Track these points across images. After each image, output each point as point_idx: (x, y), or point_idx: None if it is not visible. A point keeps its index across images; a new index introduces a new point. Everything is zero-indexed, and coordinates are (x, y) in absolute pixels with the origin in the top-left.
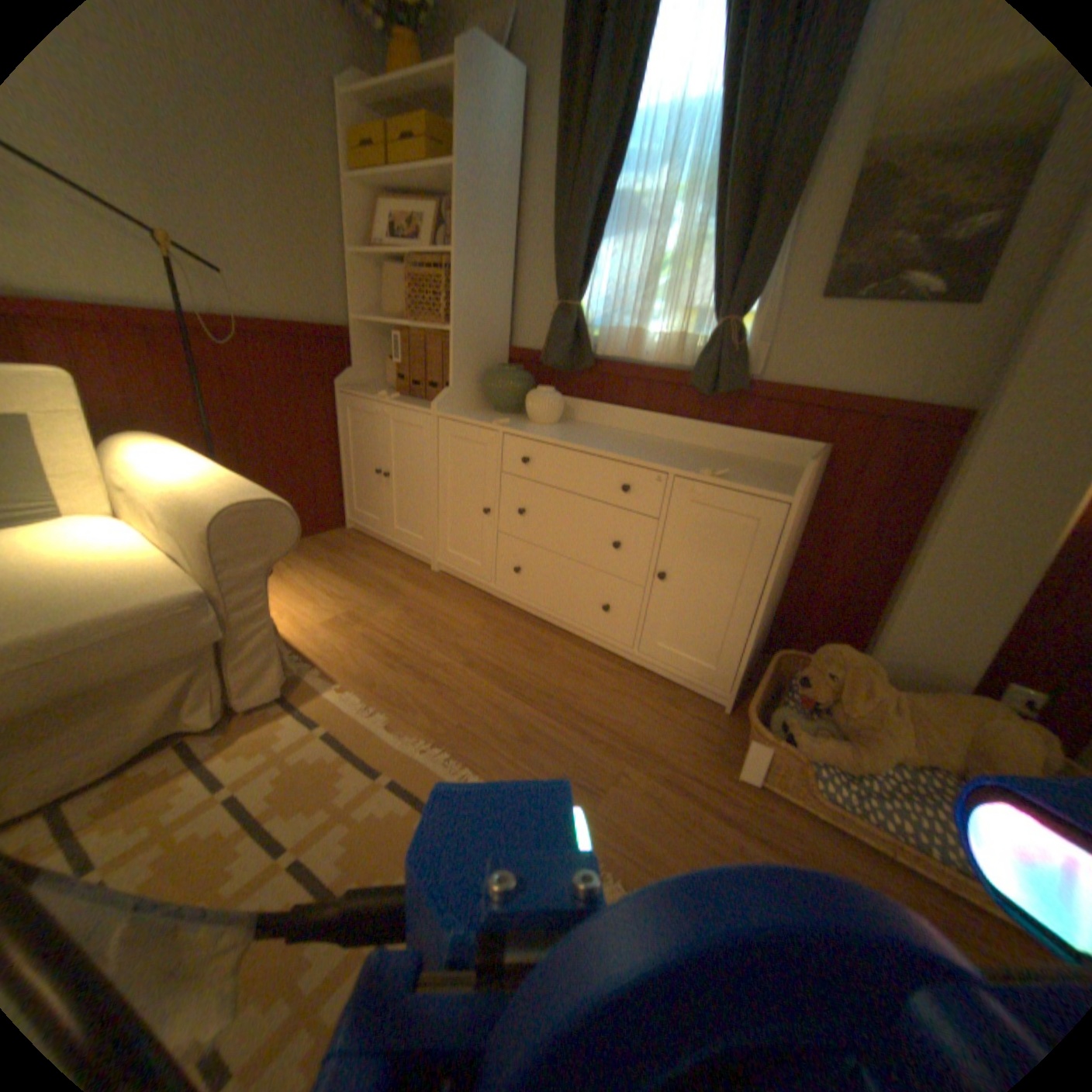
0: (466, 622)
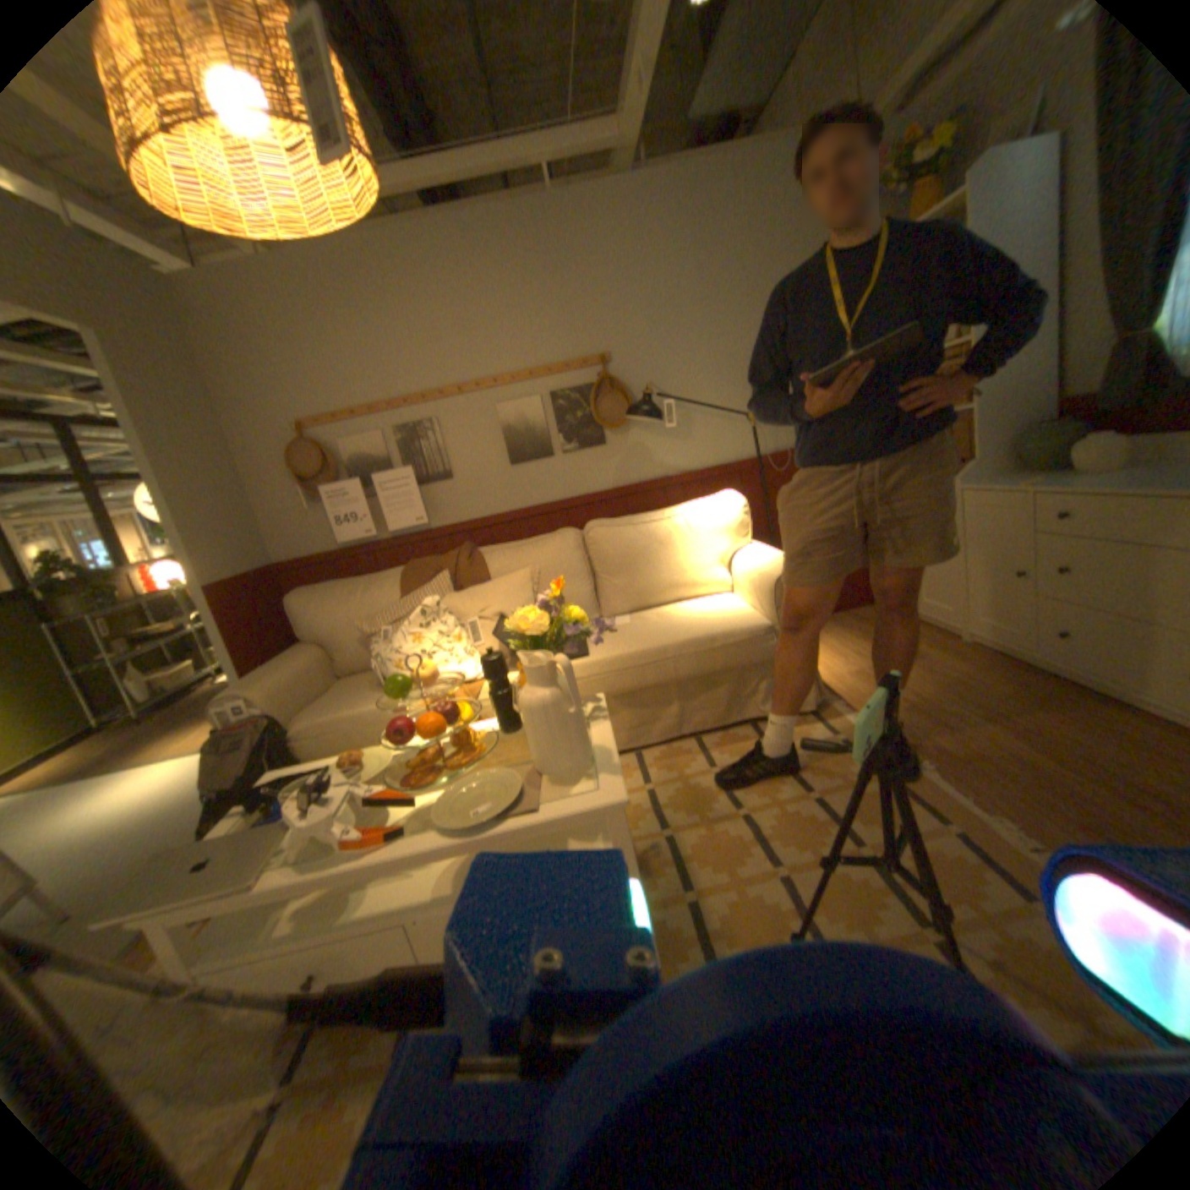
0: (995, 687)
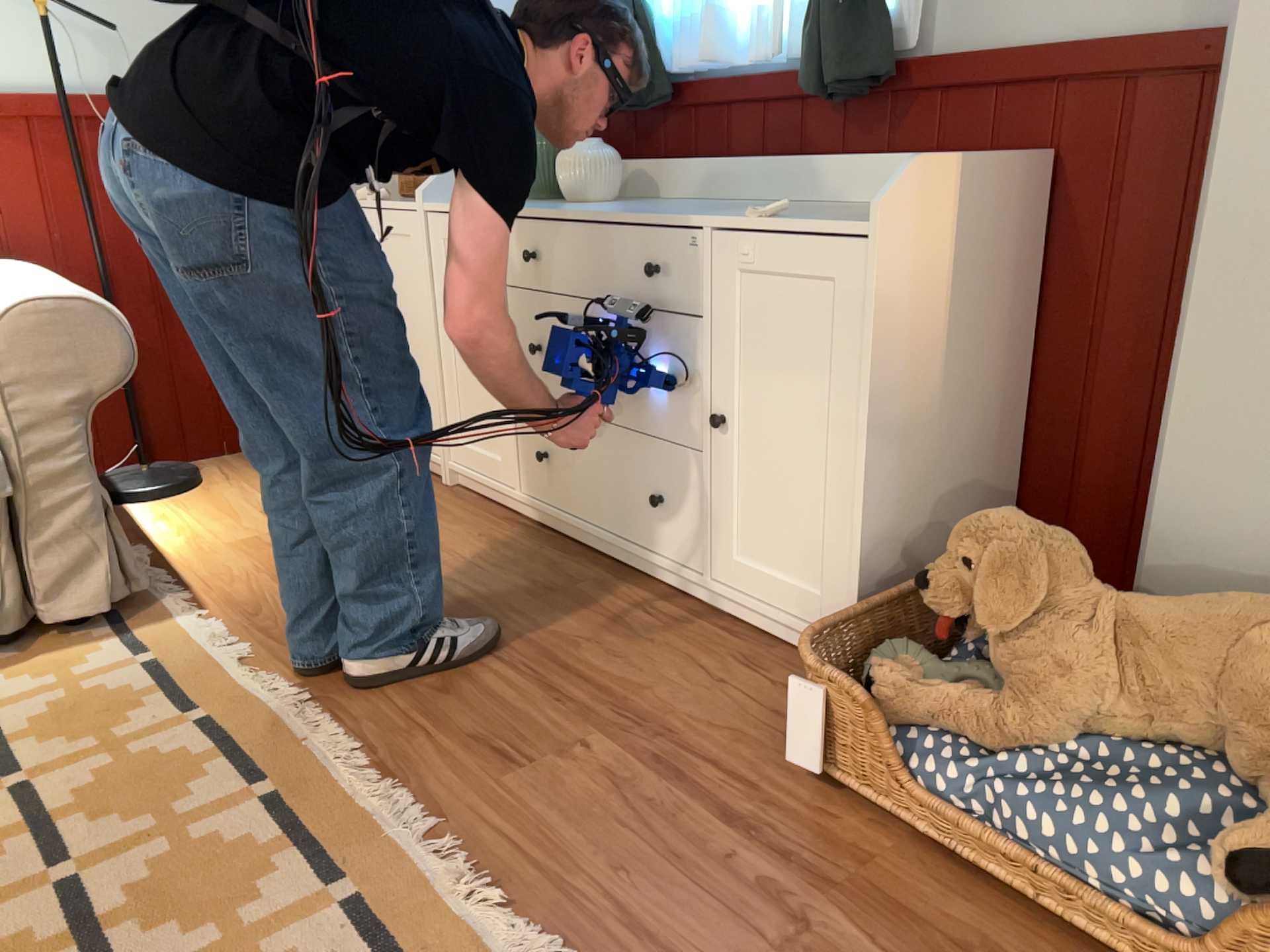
0: (452, 548)
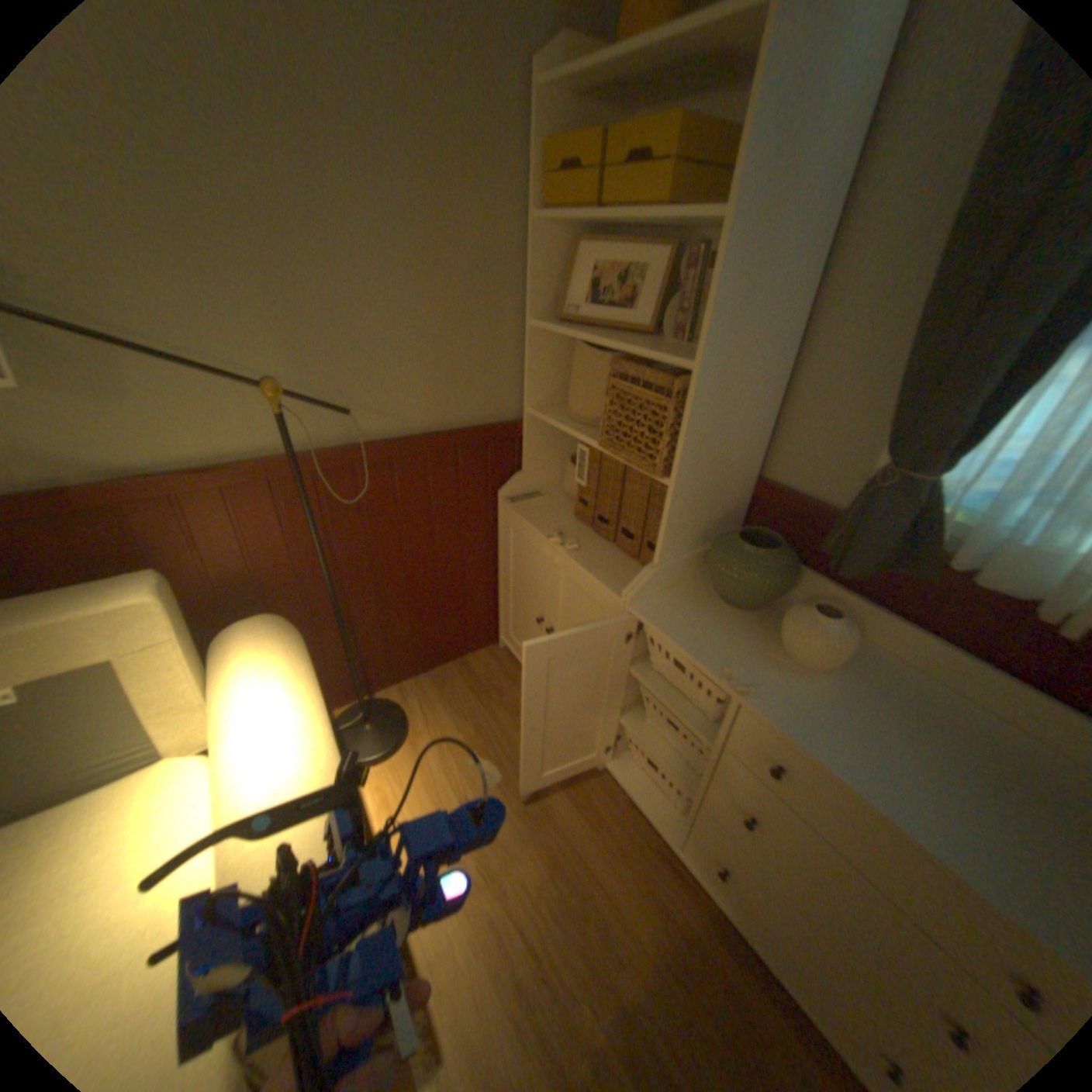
0: (634, 922)
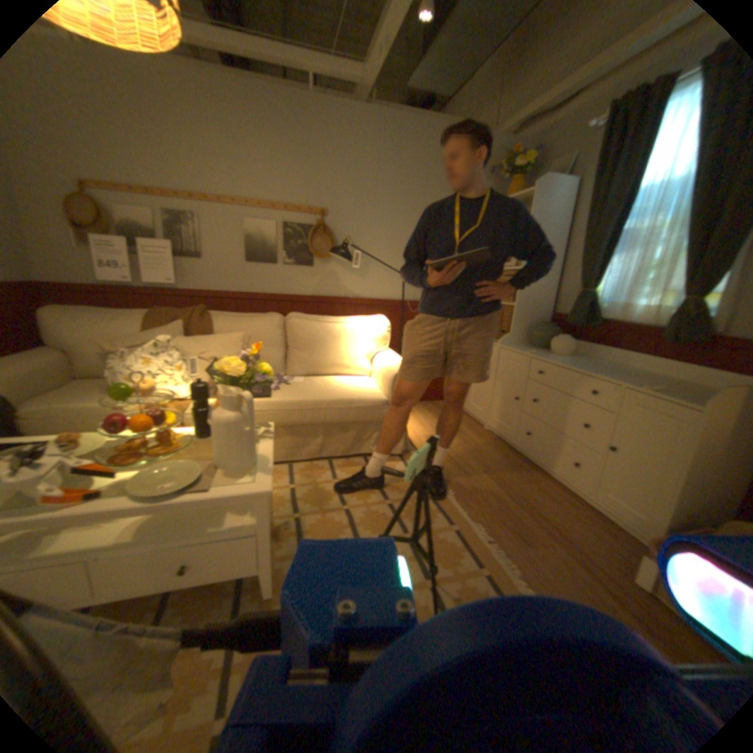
0: (493, 456)
